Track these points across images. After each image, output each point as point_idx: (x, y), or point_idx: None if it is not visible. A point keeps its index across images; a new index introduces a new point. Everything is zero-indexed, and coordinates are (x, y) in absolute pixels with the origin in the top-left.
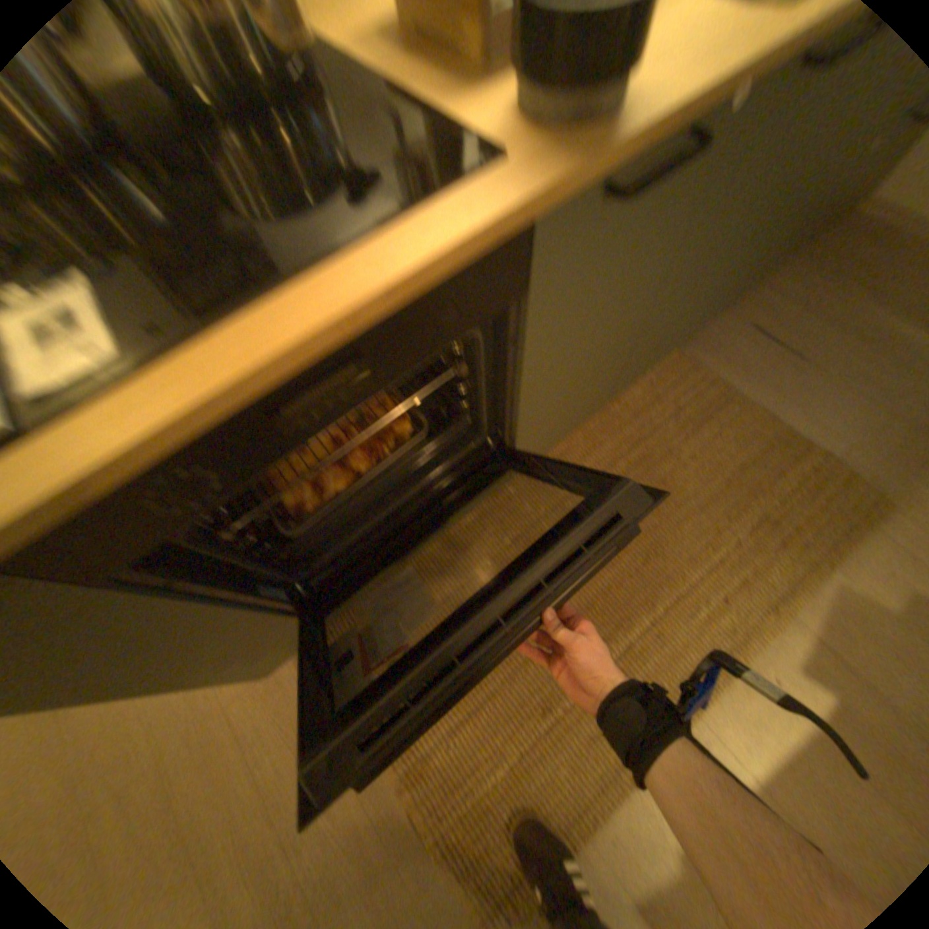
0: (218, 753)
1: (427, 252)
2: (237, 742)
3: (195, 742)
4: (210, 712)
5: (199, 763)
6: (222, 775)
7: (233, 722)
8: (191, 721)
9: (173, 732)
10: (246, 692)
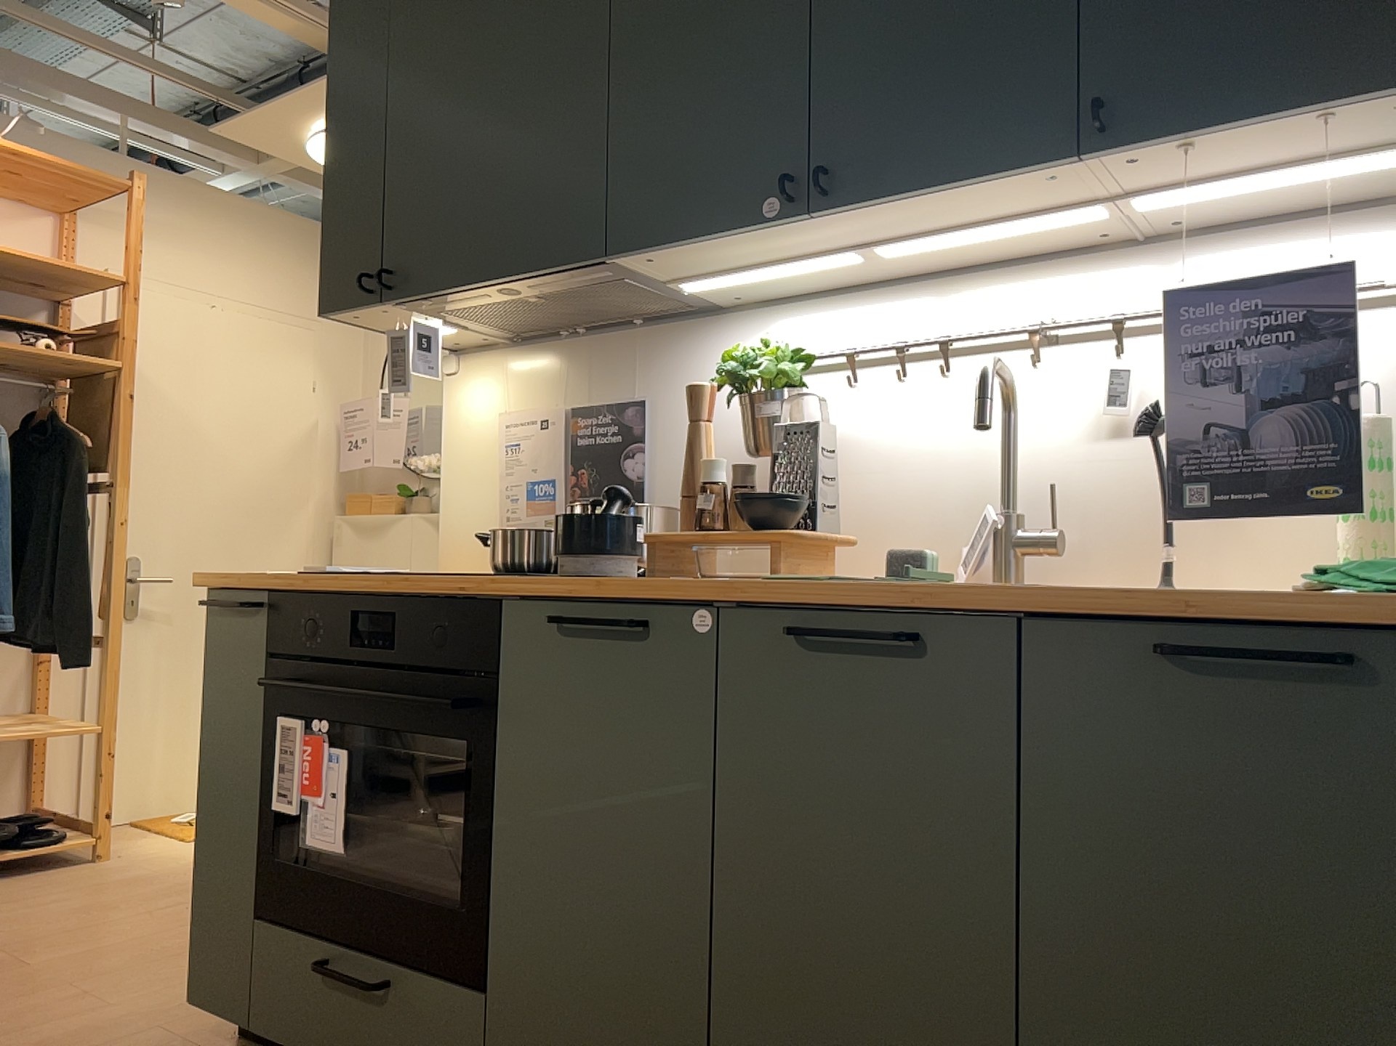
0: (99, 1036)
1: (444, 587)
2: (106, 1045)
3: (120, 1022)
4: (153, 1023)
5: (92, 1028)
6: (70, 1043)
7: (134, 1038)
8: (146, 1015)
9: (139, 1008)
10: (169, 1039)
